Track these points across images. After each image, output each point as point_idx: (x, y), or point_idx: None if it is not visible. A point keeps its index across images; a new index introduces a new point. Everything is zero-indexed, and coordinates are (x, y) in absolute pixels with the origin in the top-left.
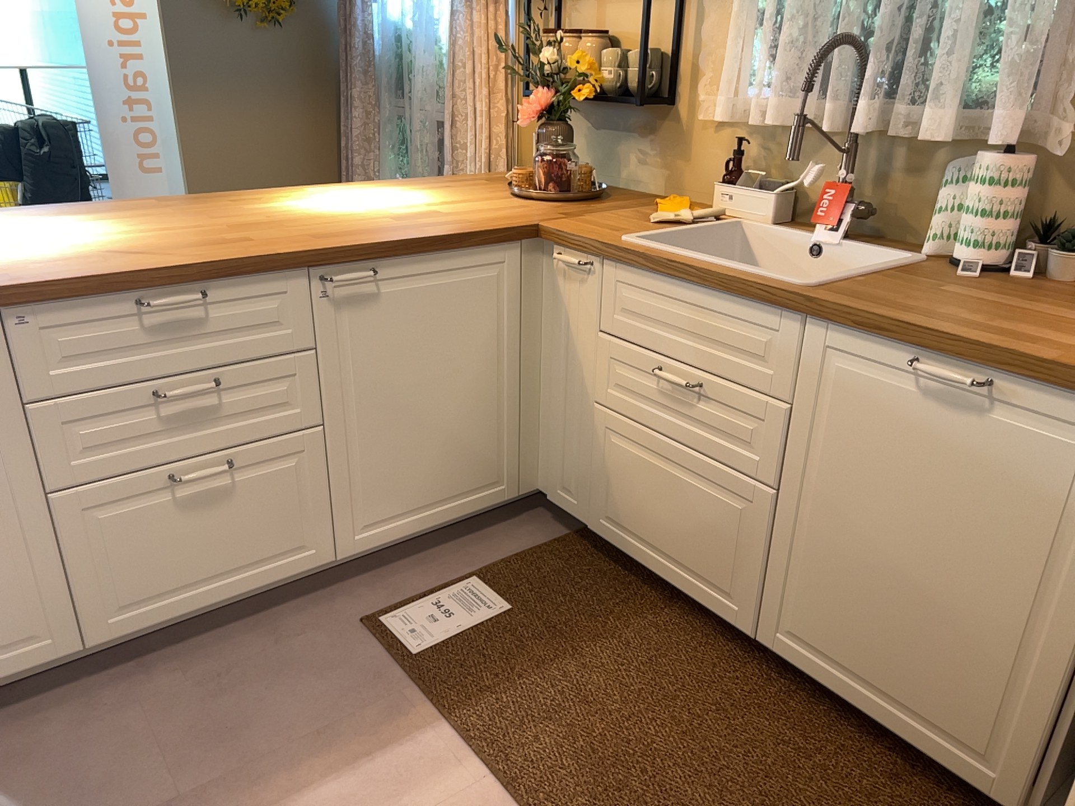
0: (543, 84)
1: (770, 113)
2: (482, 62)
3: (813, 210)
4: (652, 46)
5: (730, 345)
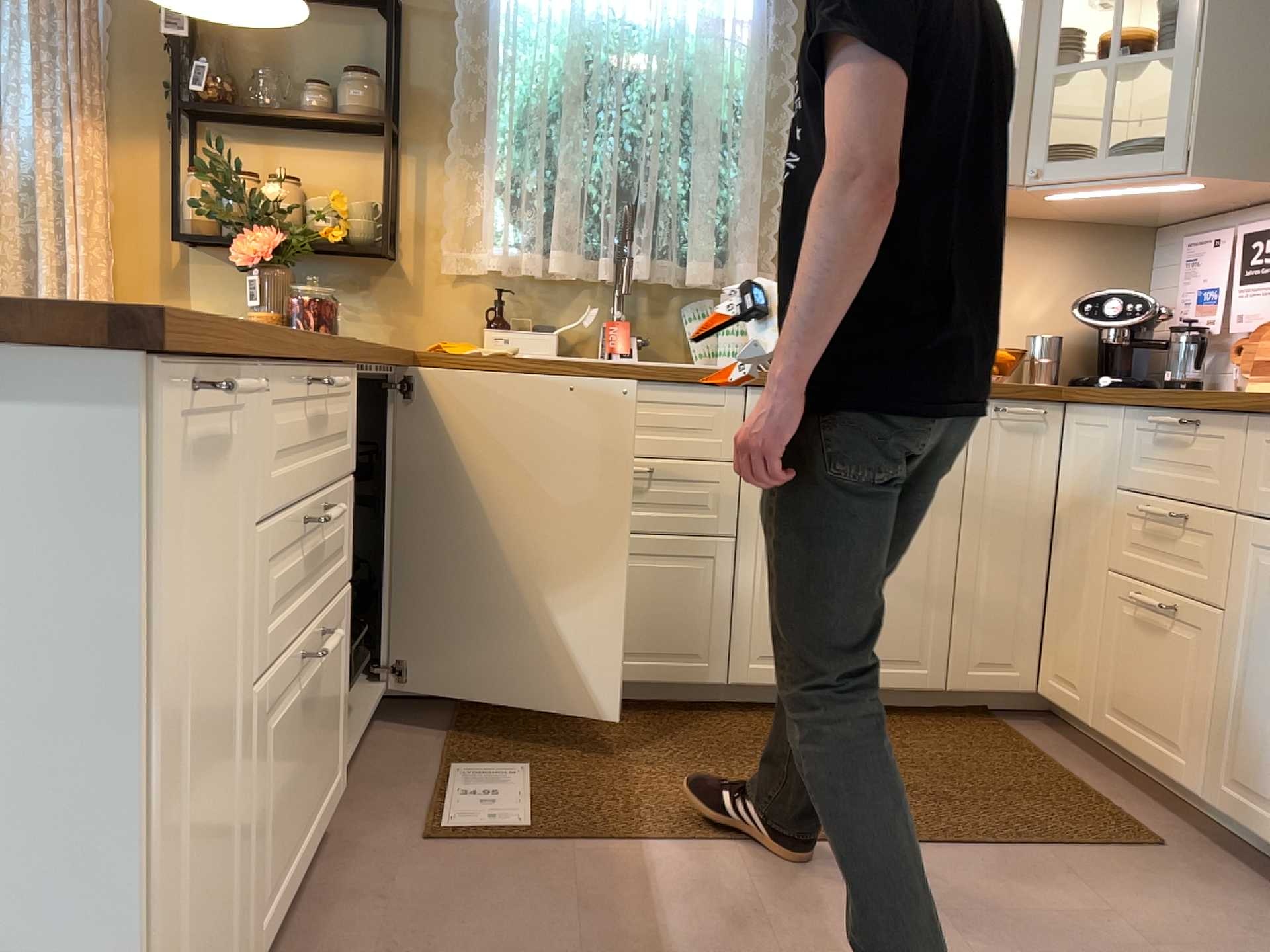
0: (270, 221)
1: (537, 264)
2: (85, 195)
3: (575, 348)
4: (361, 199)
5: (678, 427)
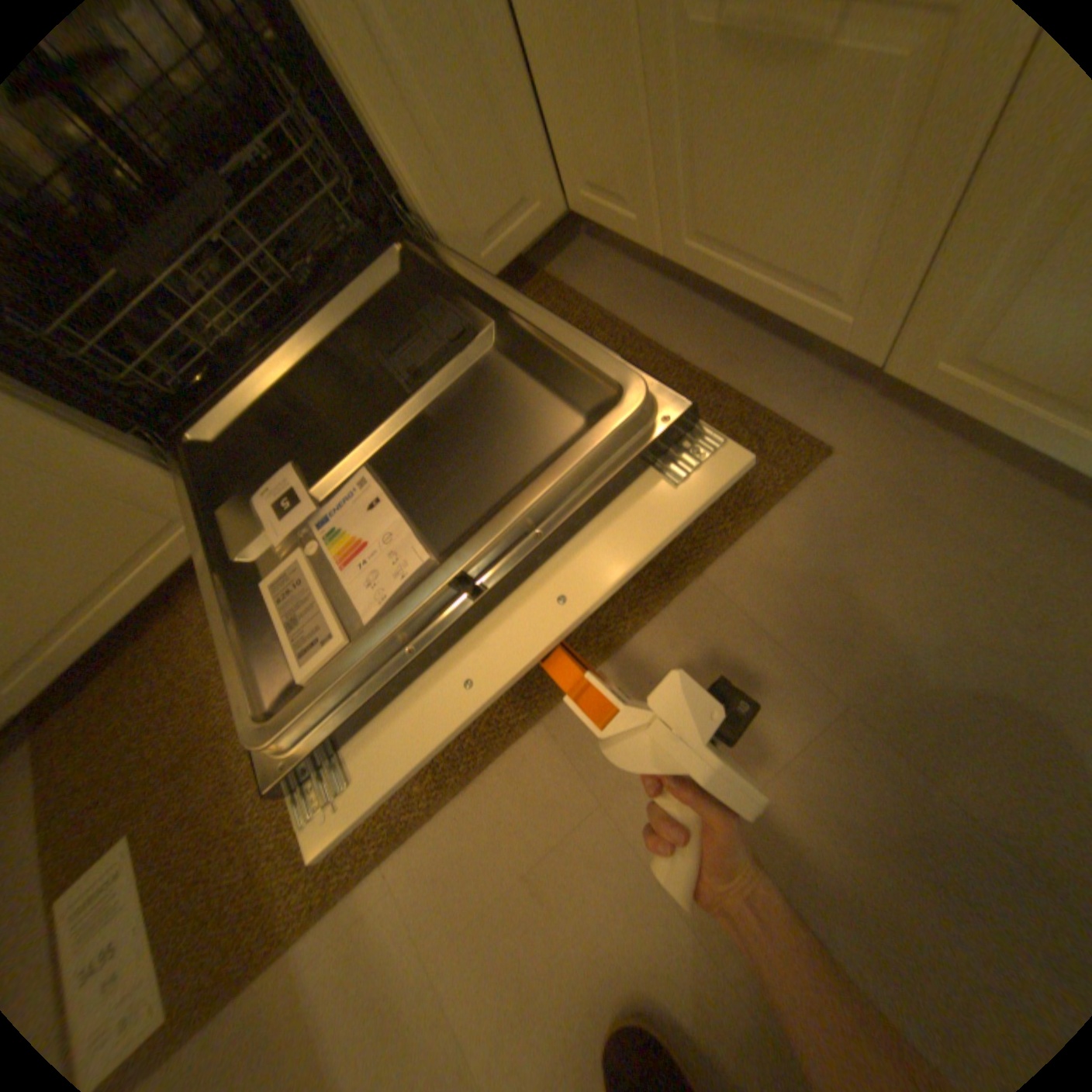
0: None
1: None
2: None
3: None
4: None
5: None
